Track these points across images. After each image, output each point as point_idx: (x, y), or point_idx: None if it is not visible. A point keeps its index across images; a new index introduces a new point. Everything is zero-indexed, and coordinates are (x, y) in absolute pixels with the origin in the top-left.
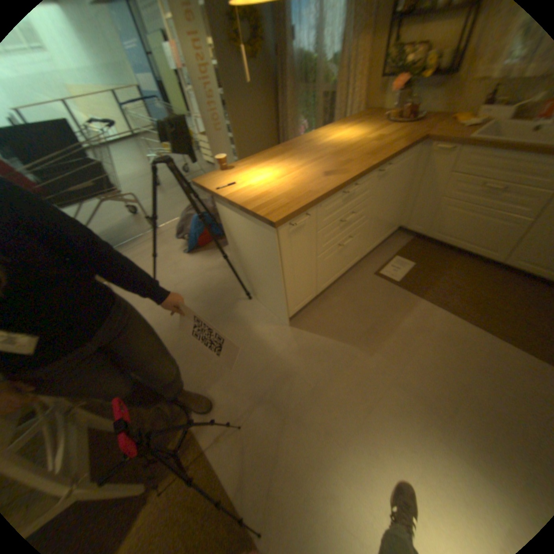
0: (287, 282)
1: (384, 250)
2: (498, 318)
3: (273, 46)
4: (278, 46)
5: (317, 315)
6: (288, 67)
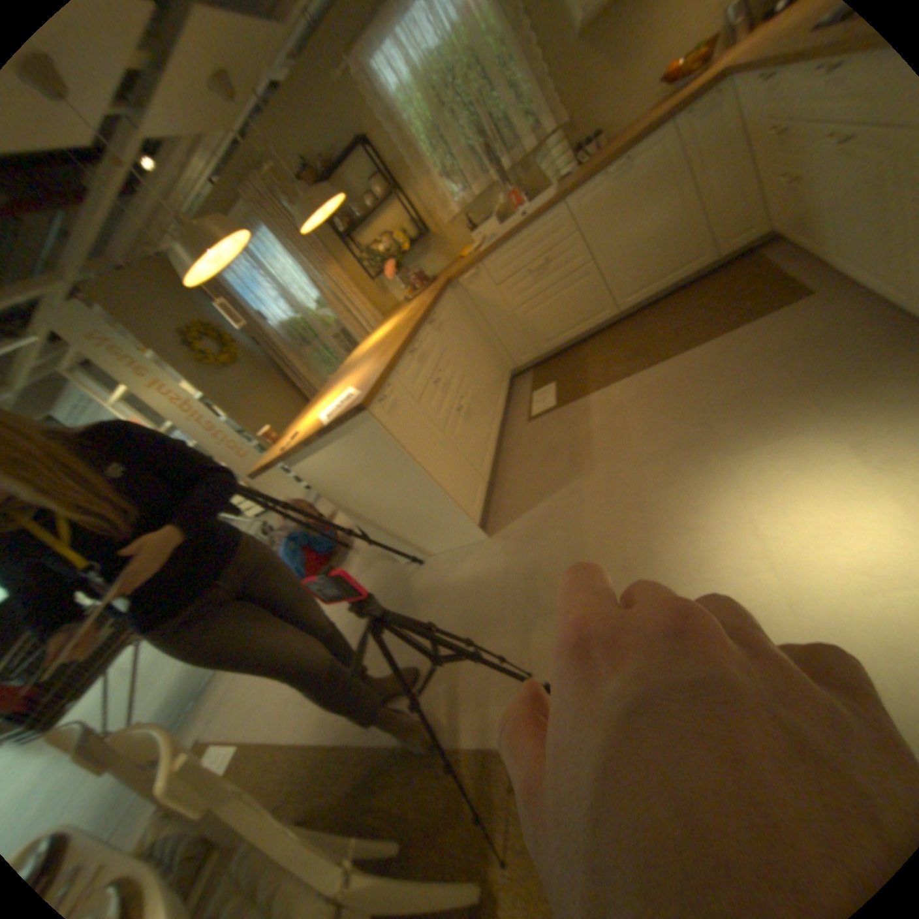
0: (434, 473)
1: (520, 400)
2: (663, 344)
3: (251, 342)
4: (256, 336)
5: (510, 500)
6: (281, 344)
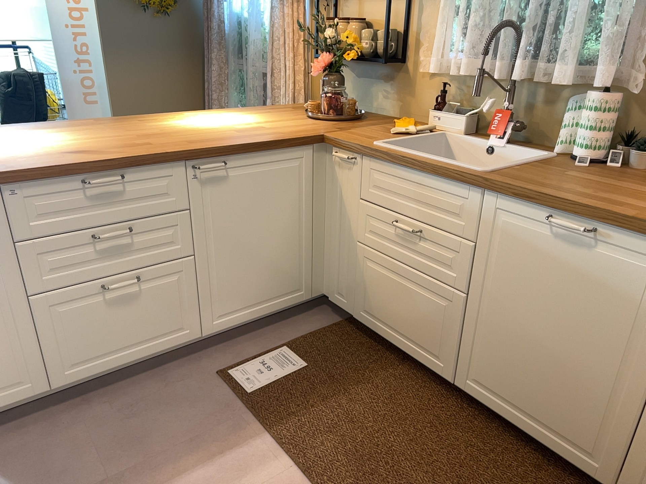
0: None
1: (271, 334)
2: None
3: (204, 7)
4: (205, 7)
5: (34, 434)
6: (215, 34)
